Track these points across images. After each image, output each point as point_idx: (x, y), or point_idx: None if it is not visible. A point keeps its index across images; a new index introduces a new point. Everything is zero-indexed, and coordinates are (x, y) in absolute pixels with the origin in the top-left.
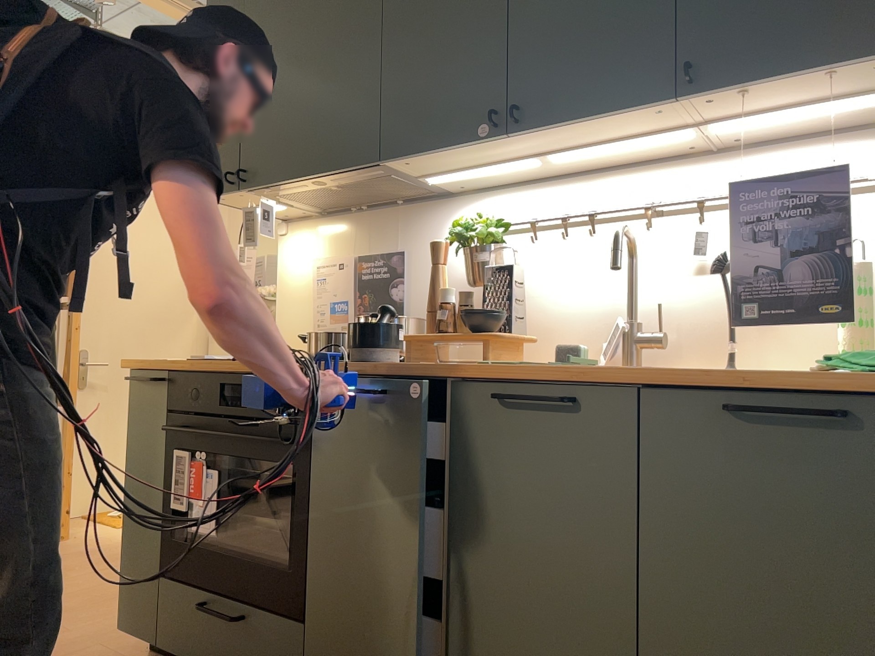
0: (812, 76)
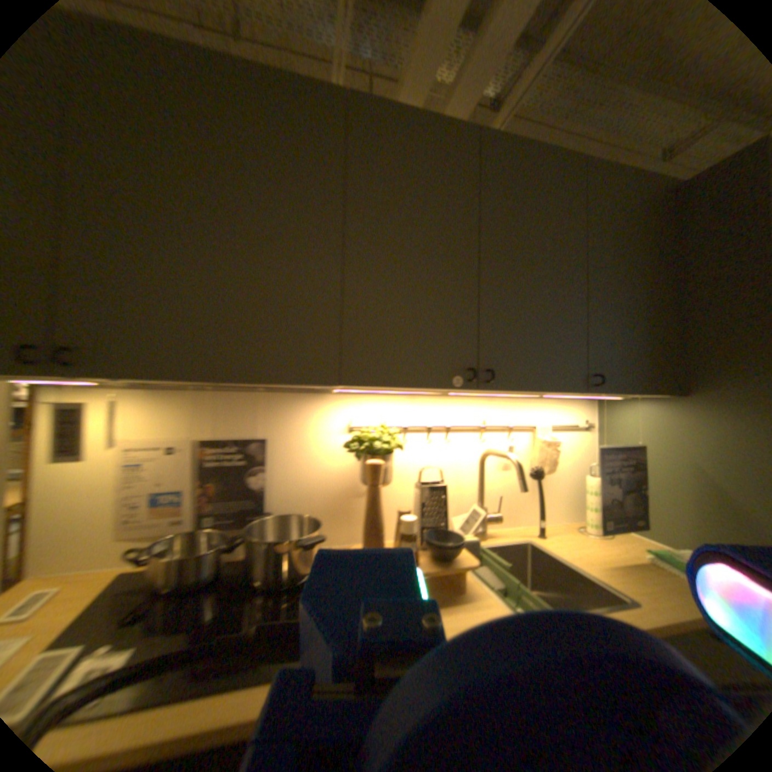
0: (635, 394)
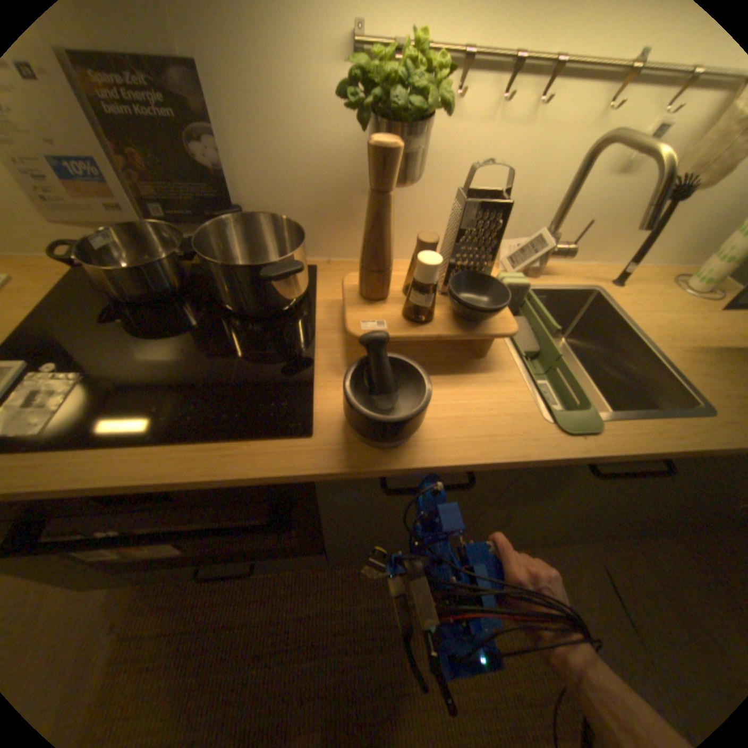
0: None
